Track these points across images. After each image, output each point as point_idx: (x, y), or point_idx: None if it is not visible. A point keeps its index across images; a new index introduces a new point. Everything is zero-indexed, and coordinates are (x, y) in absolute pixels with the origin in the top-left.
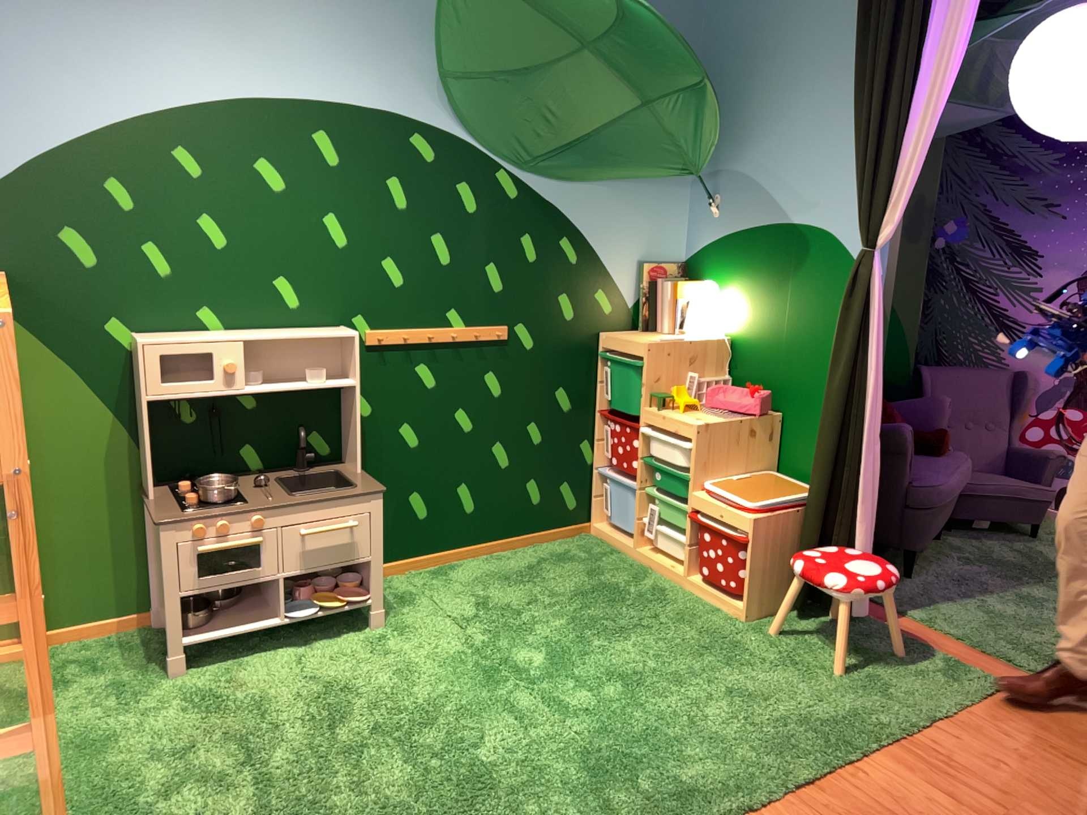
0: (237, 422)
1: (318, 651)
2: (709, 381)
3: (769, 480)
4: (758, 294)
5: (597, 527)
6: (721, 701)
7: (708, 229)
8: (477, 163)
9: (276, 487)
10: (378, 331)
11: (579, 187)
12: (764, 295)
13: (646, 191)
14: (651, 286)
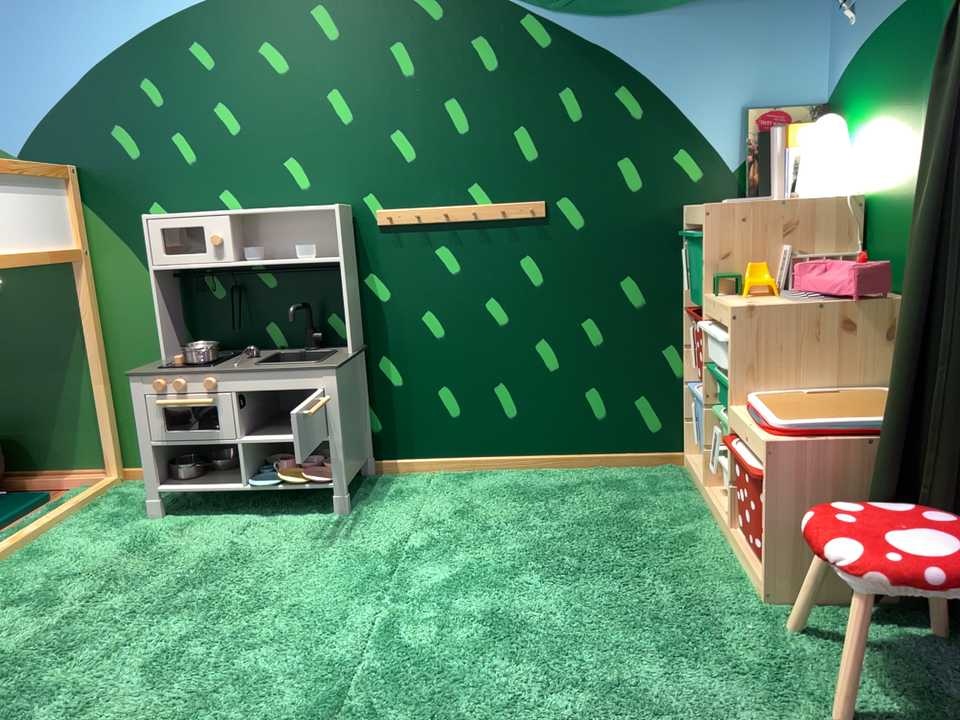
0: (255, 300)
1: (263, 527)
2: (823, 257)
3: (873, 401)
4: (897, 113)
5: (689, 460)
6: (583, 711)
7: (848, 39)
8: (492, 7)
9: (253, 359)
10: (386, 208)
11: (639, 15)
12: (904, 111)
13: (754, 6)
14: (765, 136)
